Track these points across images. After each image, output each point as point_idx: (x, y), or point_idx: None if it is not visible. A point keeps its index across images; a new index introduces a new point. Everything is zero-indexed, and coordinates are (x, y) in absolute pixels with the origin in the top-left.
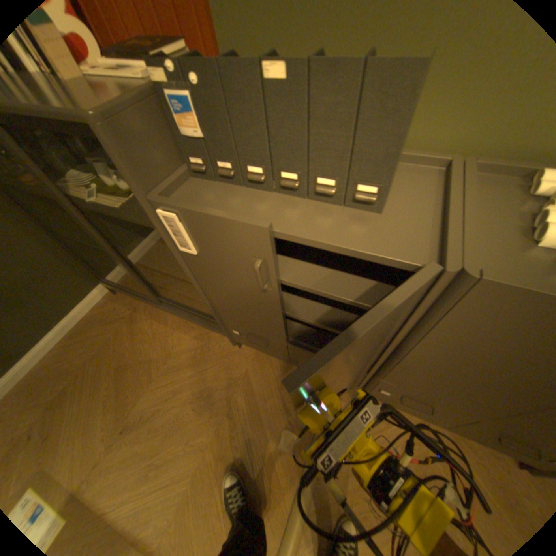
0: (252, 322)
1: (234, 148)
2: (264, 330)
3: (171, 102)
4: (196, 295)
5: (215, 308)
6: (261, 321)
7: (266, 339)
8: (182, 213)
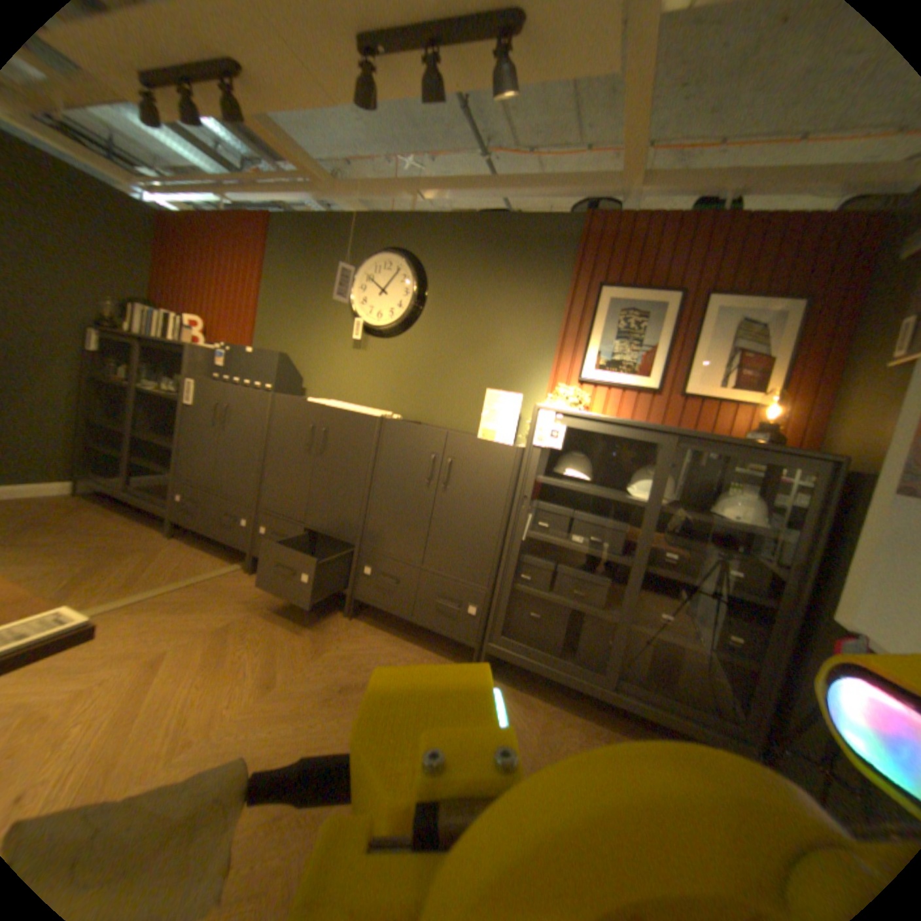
0: (197, 468)
1: (232, 370)
2: (201, 477)
3: (217, 352)
4: (160, 497)
5: (177, 461)
6: (203, 462)
7: (200, 491)
8: (197, 379)
